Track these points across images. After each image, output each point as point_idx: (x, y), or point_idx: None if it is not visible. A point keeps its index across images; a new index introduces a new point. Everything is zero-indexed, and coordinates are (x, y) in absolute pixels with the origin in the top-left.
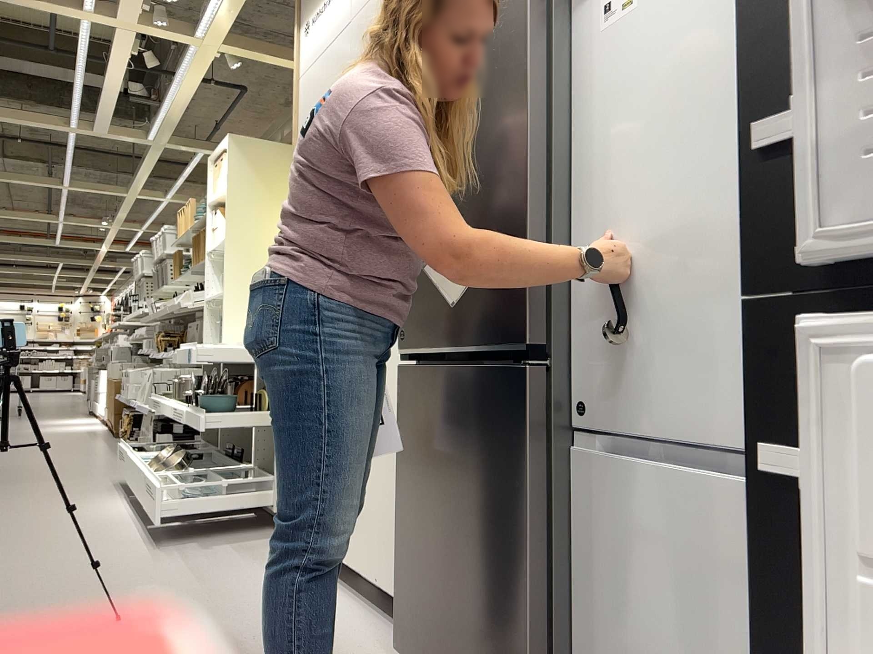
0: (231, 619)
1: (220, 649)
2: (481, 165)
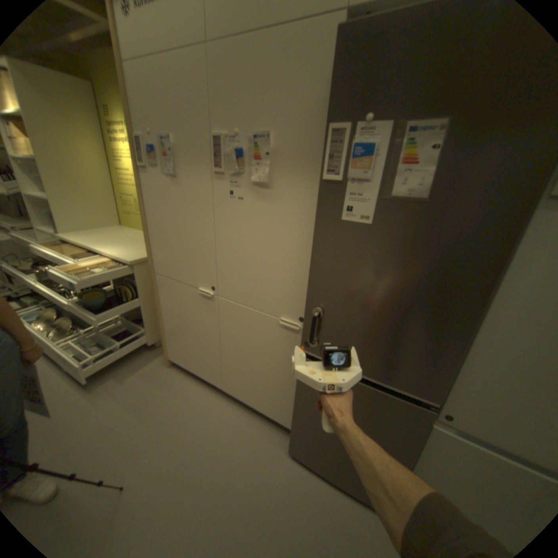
0: (187, 451)
1: (201, 483)
2: (425, 298)
